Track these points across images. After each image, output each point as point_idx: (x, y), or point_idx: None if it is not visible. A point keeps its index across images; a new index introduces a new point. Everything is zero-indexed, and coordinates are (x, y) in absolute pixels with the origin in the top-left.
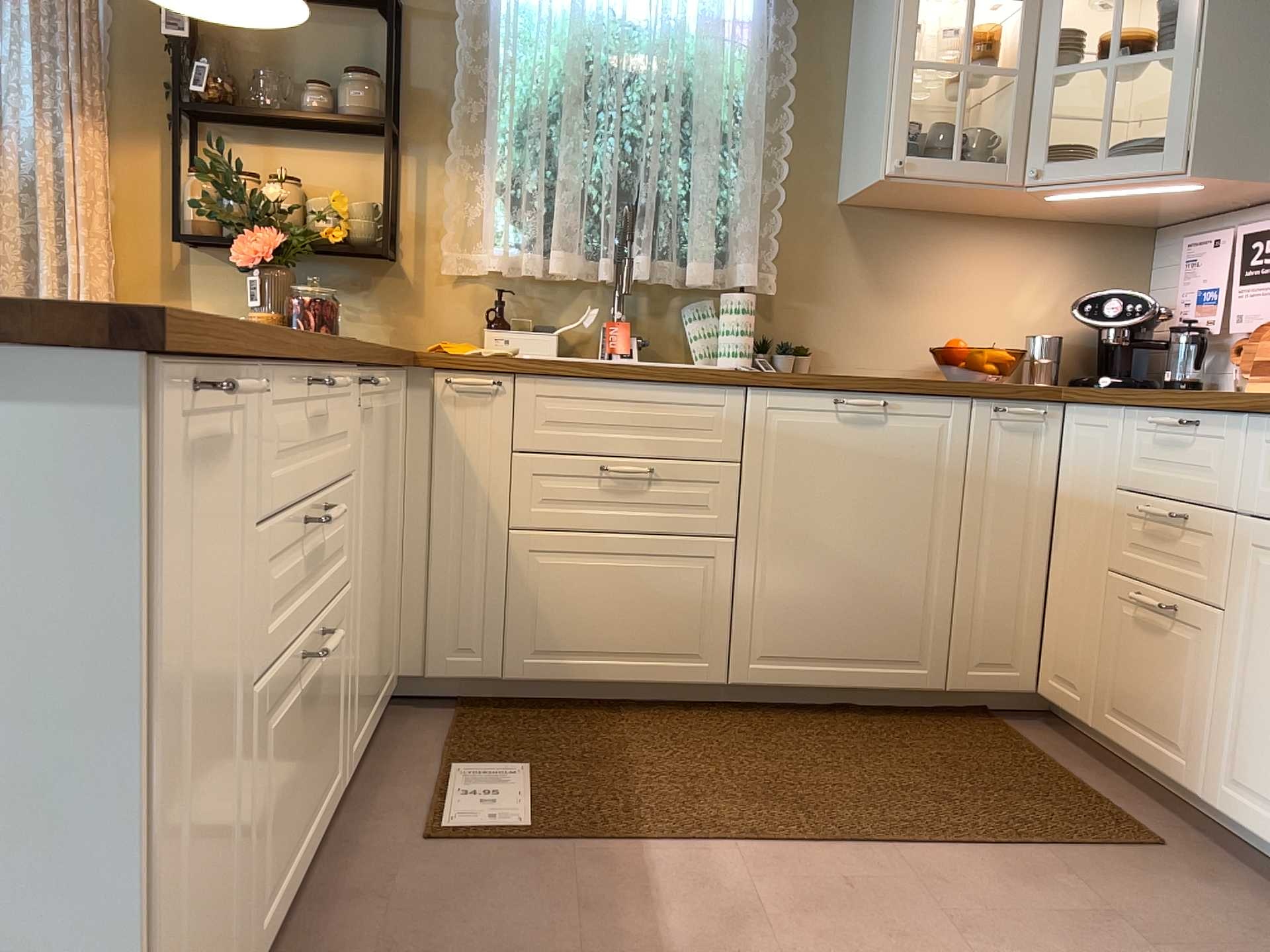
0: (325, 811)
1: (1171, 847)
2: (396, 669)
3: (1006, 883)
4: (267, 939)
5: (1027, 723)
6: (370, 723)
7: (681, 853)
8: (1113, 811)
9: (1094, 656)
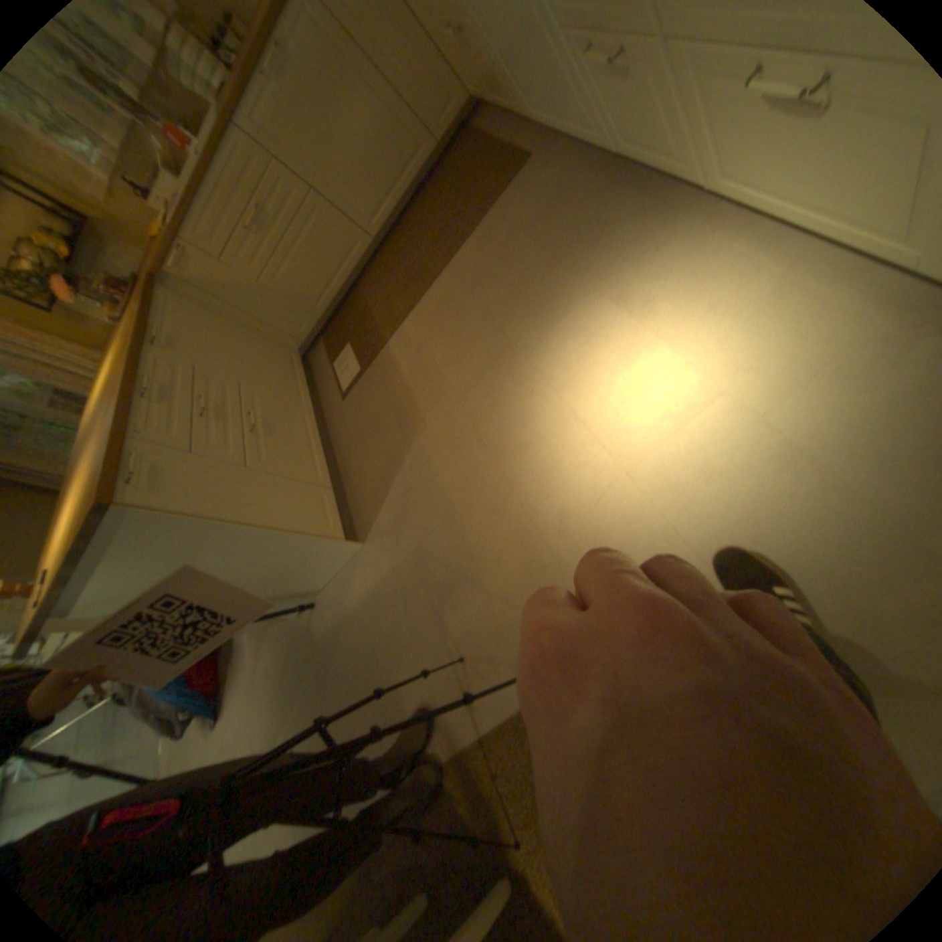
0: (314, 424)
1: (534, 147)
2: (295, 348)
3: (482, 242)
4: (328, 467)
5: (479, 110)
6: (303, 380)
7: (397, 333)
8: (512, 147)
9: (465, 63)
